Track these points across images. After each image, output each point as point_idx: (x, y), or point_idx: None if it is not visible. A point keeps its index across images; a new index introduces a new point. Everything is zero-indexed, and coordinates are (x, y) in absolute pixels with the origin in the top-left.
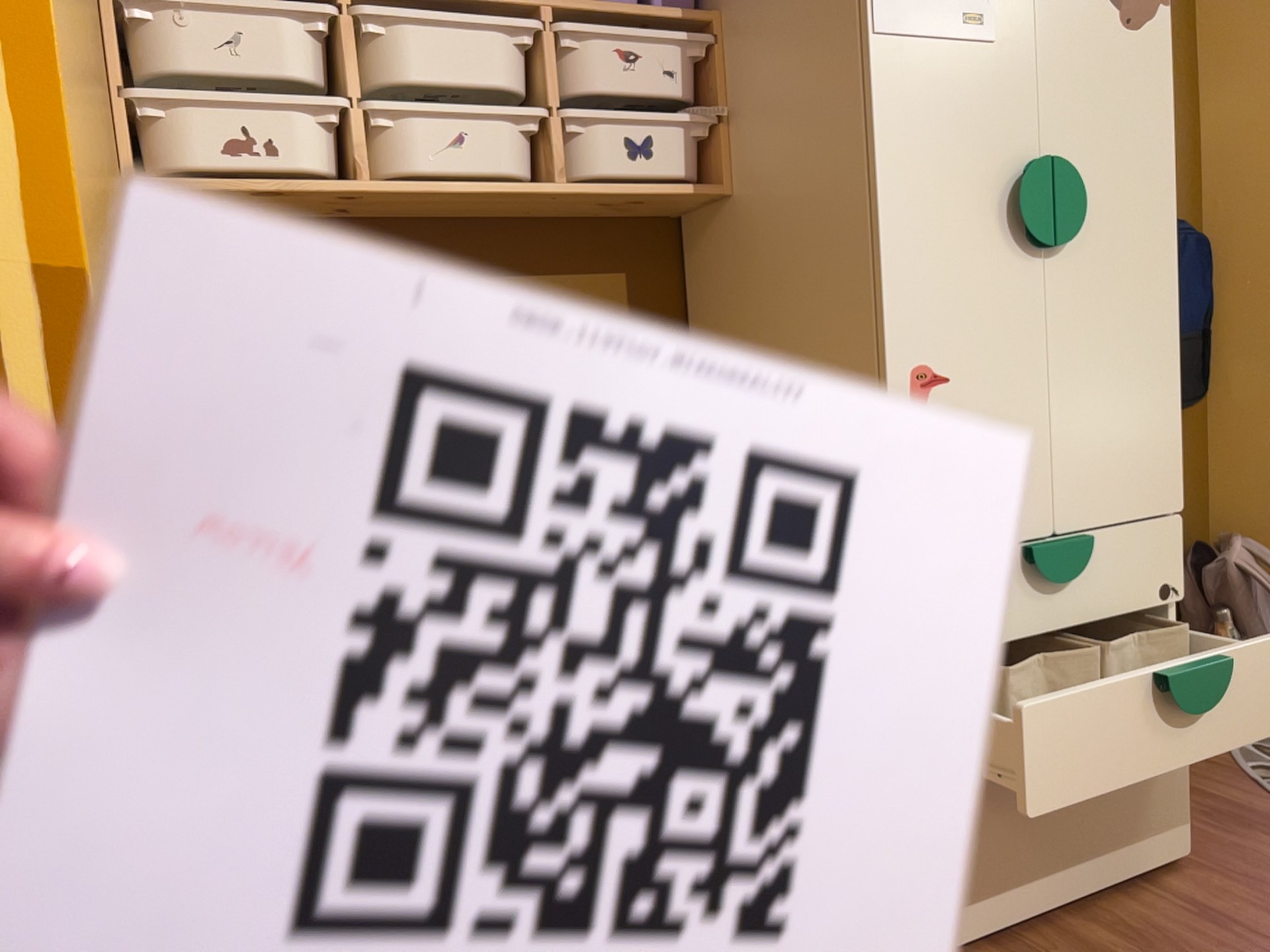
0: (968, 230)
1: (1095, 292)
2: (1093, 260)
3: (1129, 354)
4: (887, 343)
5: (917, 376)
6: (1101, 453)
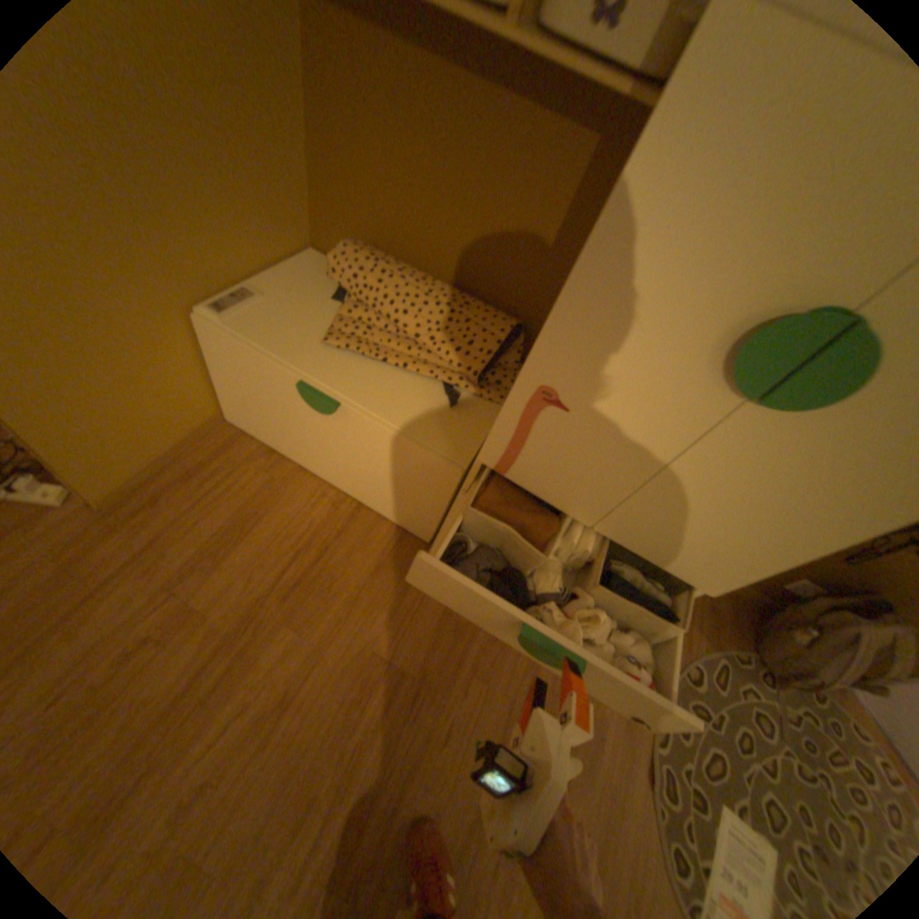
0: (675, 325)
1: (781, 460)
2: (813, 440)
3: (767, 515)
4: (531, 355)
5: (543, 390)
6: (668, 531)
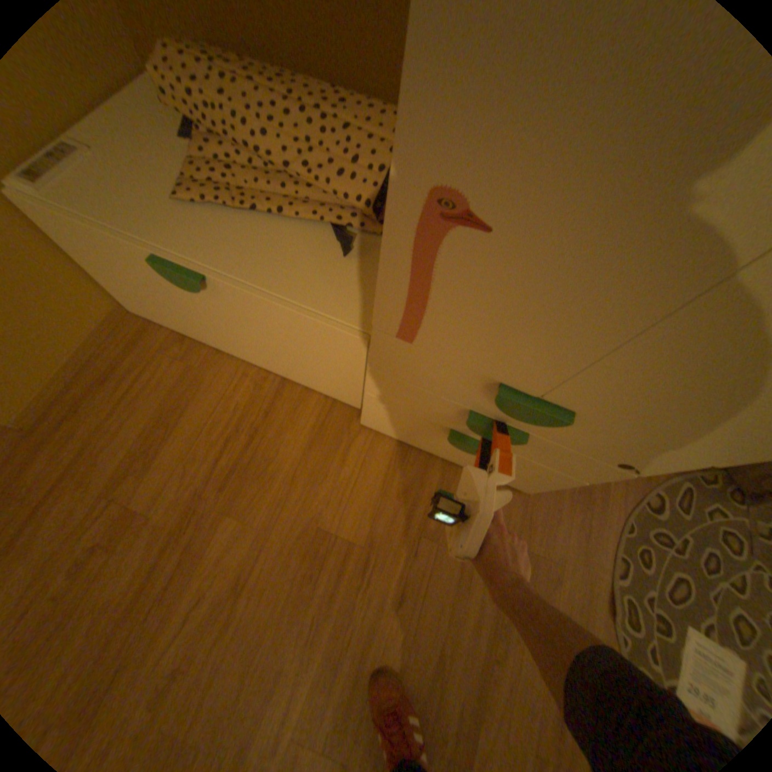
0: None
1: None
2: None
3: None
4: (400, 120)
5: (439, 196)
6: (664, 397)
